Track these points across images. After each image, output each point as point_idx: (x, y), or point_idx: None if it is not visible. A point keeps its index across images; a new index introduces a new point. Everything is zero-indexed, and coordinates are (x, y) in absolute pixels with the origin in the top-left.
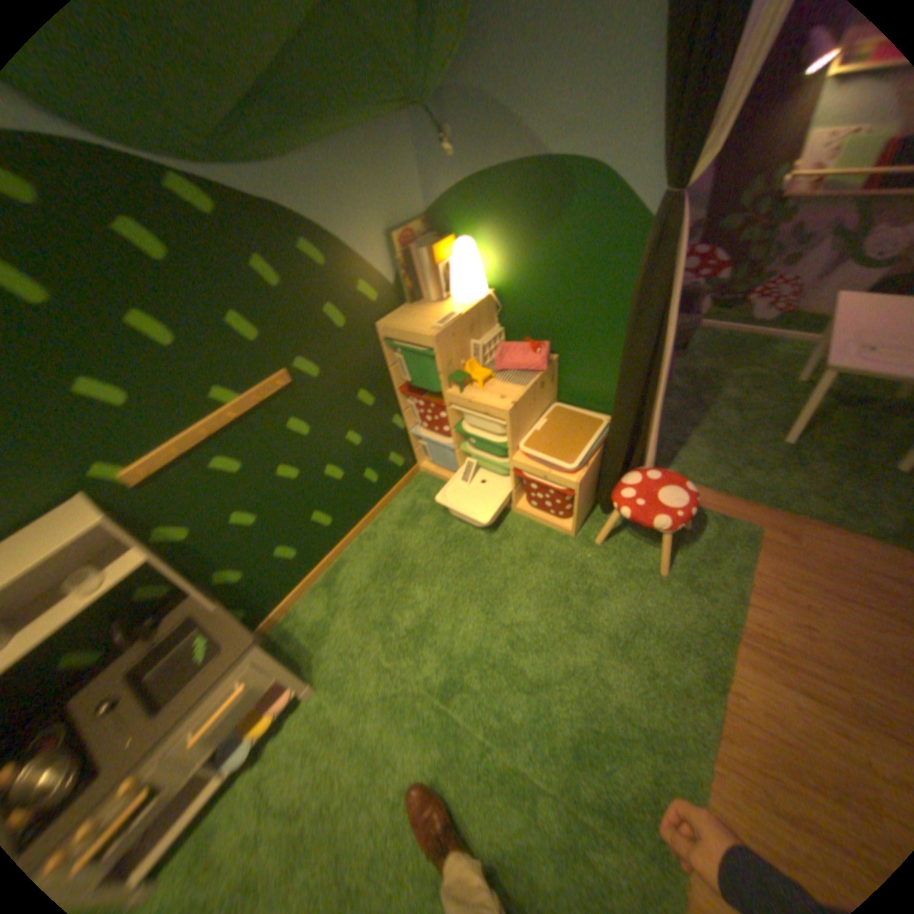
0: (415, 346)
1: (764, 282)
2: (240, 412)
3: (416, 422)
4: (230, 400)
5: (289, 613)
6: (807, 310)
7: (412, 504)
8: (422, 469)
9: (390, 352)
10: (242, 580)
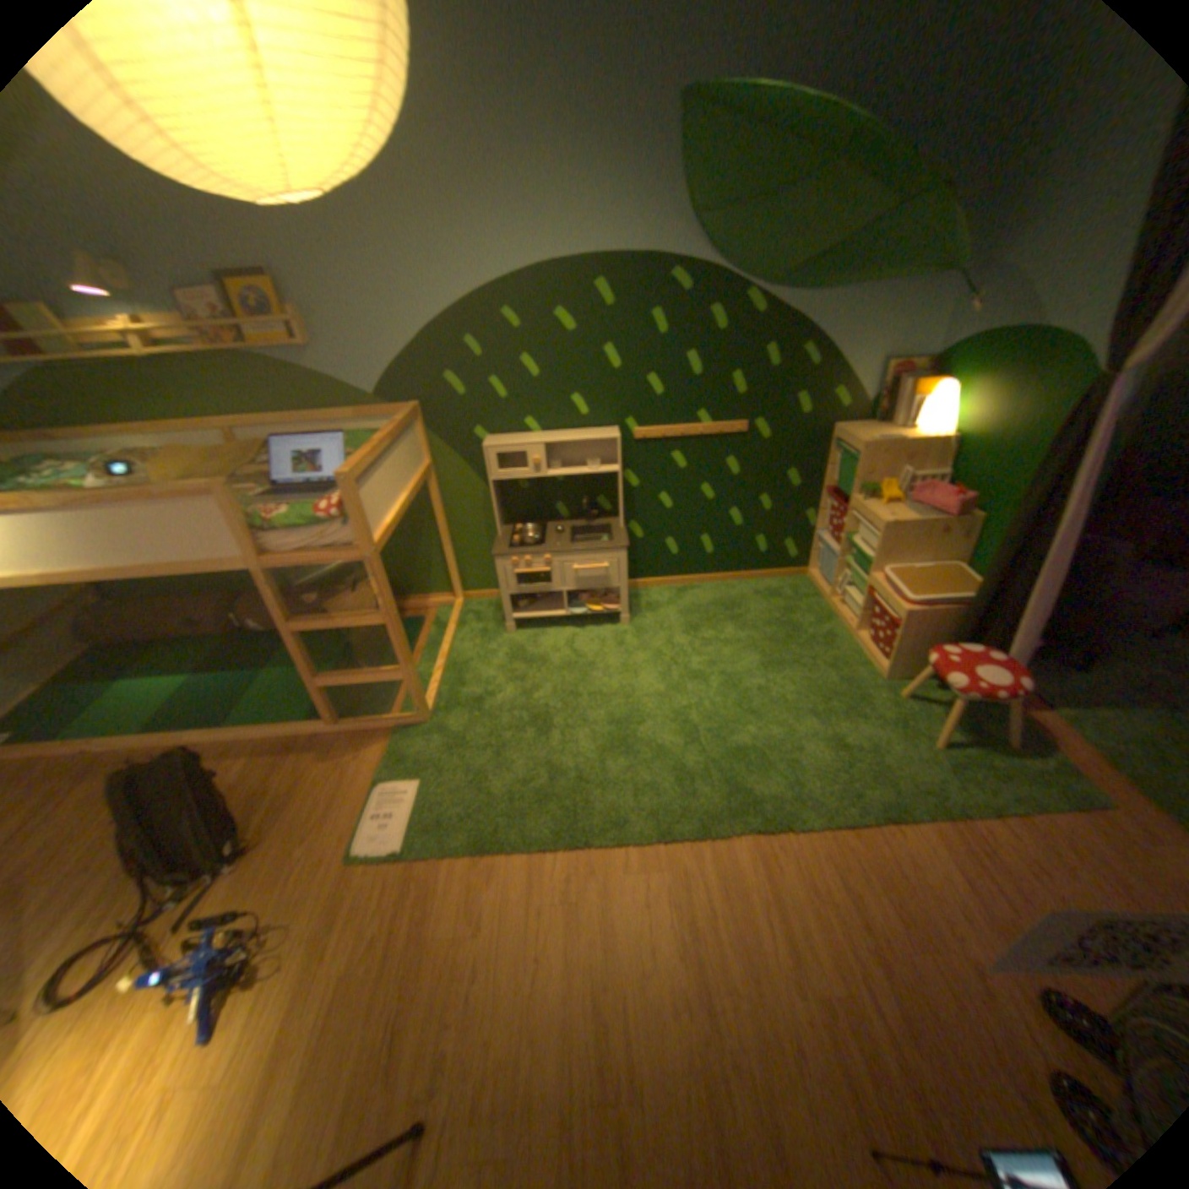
0: (852, 452)
1: None
2: (704, 433)
3: (822, 522)
4: (704, 423)
5: (646, 590)
6: None
7: (777, 590)
8: (808, 576)
9: (834, 453)
10: (639, 541)
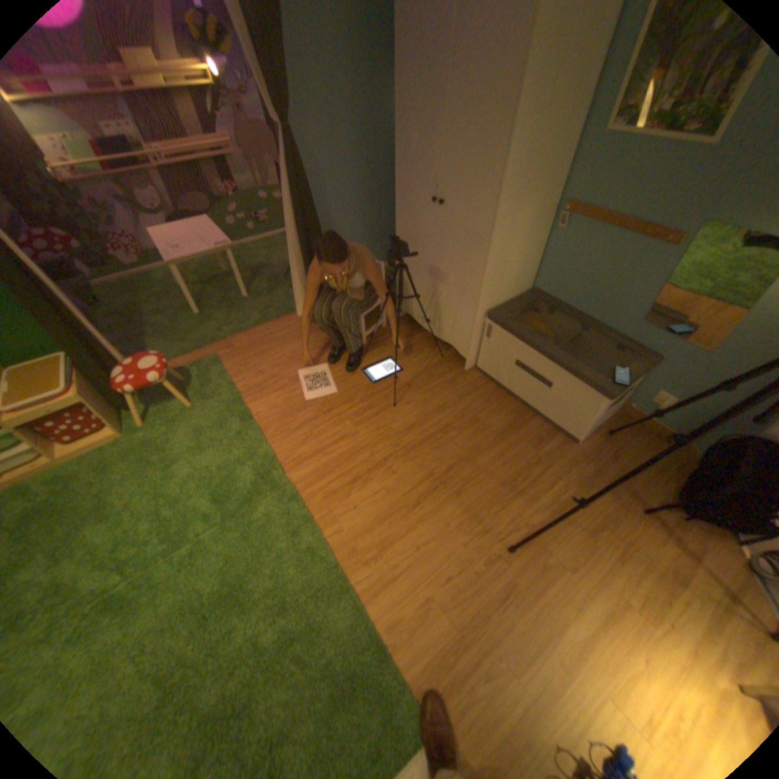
0: None
1: (107, 240)
2: None
3: None
4: None
5: None
6: (149, 248)
7: None
8: None
9: None
10: None
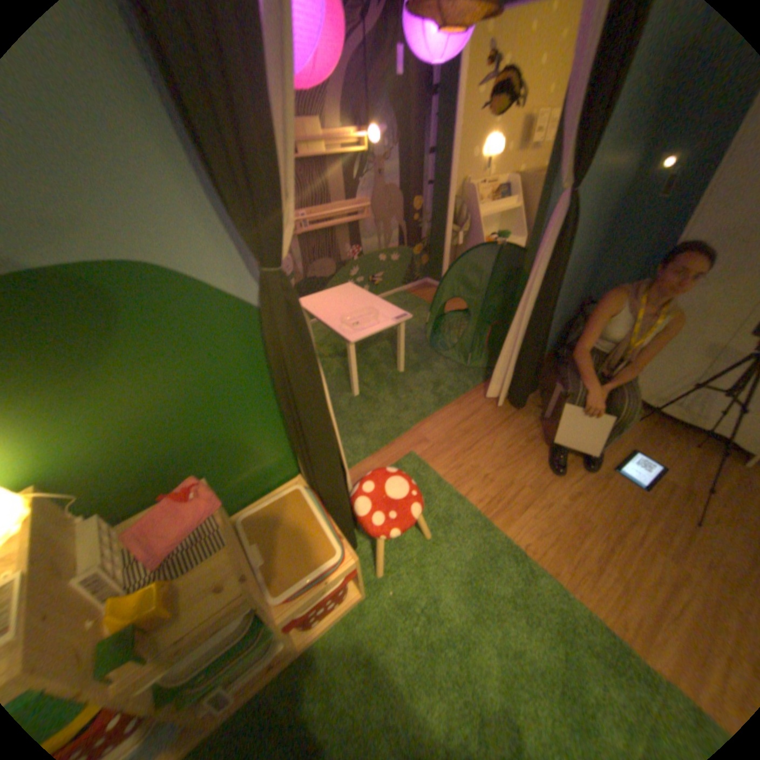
0: None
1: None
2: None
3: None
4: None
5: None
6: None
7: None
8: None
9: None
10: None
